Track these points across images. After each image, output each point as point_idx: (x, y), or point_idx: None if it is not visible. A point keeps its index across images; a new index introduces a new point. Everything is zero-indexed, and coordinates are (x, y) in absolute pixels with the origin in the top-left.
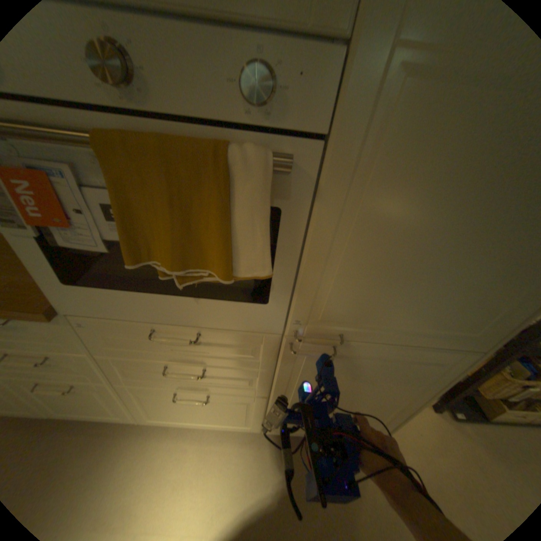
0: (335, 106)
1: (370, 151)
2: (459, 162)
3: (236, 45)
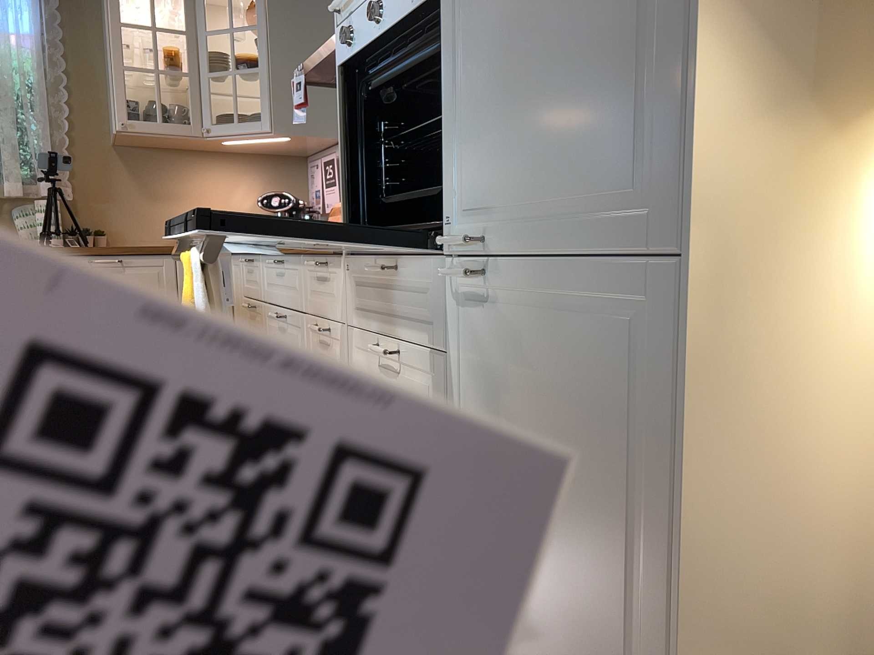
0: None
1: None
2: None
3: None
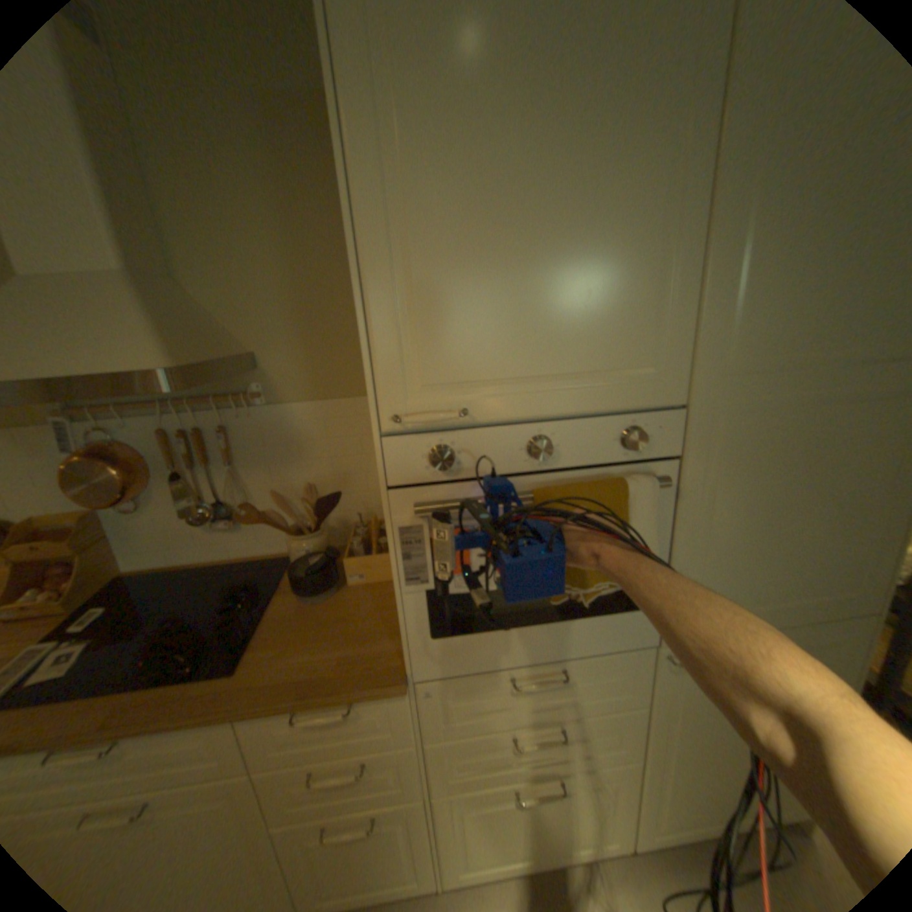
0: (684, 439)
1: (713, 459)
2: (776, 452)
3: (619, 422)
